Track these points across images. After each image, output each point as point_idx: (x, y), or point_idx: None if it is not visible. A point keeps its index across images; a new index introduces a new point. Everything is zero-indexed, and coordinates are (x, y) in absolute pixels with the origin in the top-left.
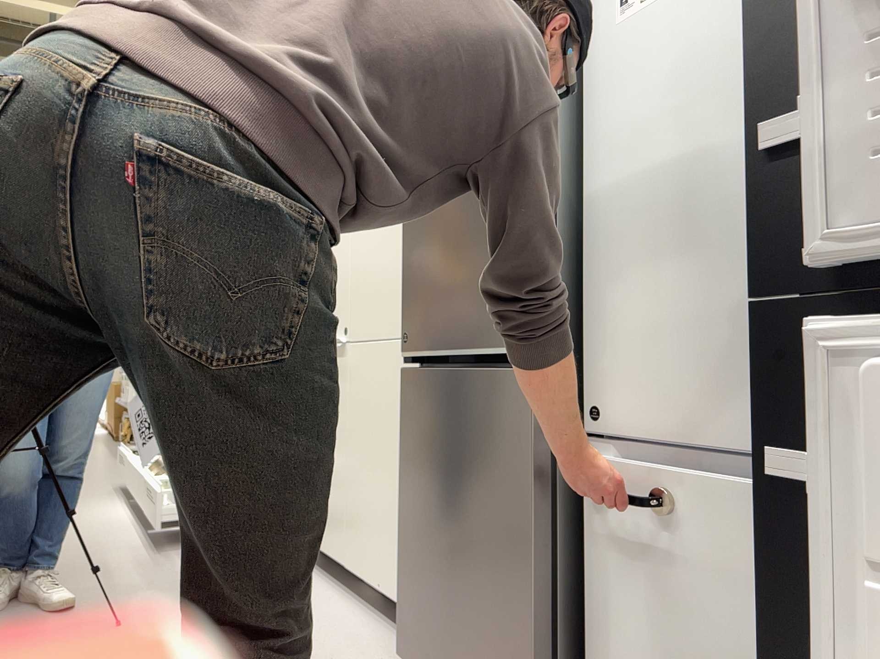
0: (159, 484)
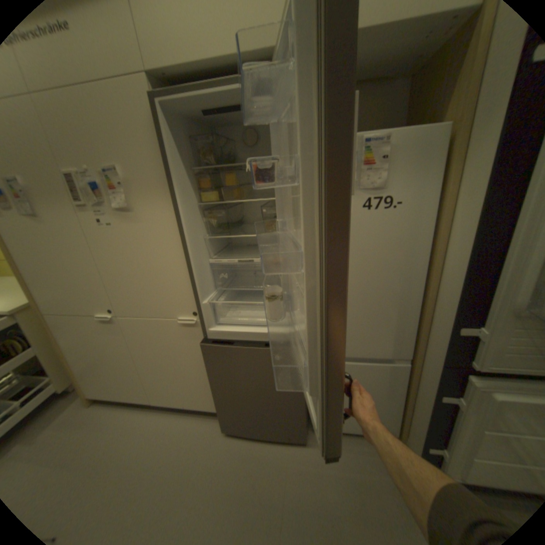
0: None
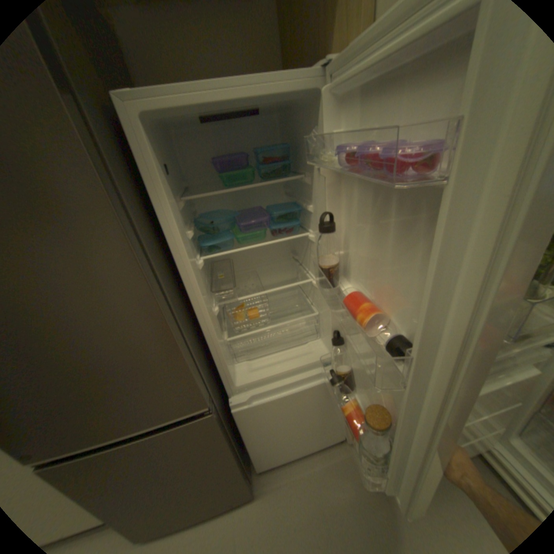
0: None
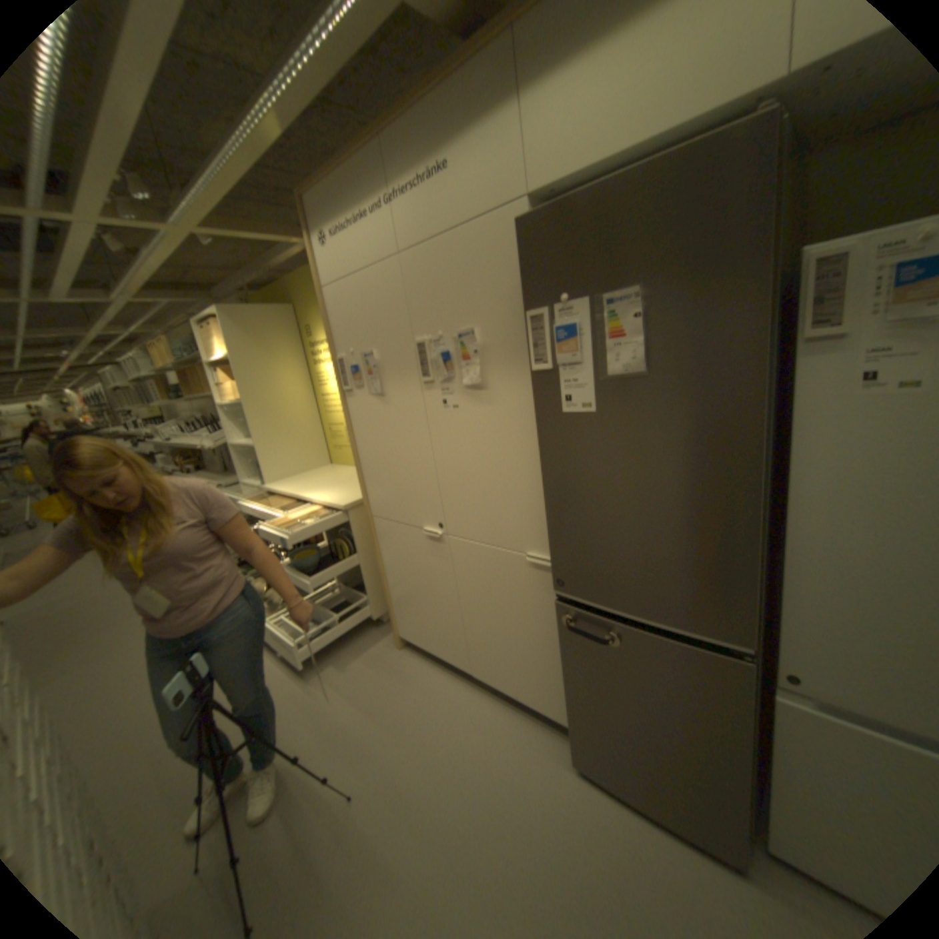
0: (289, 637)
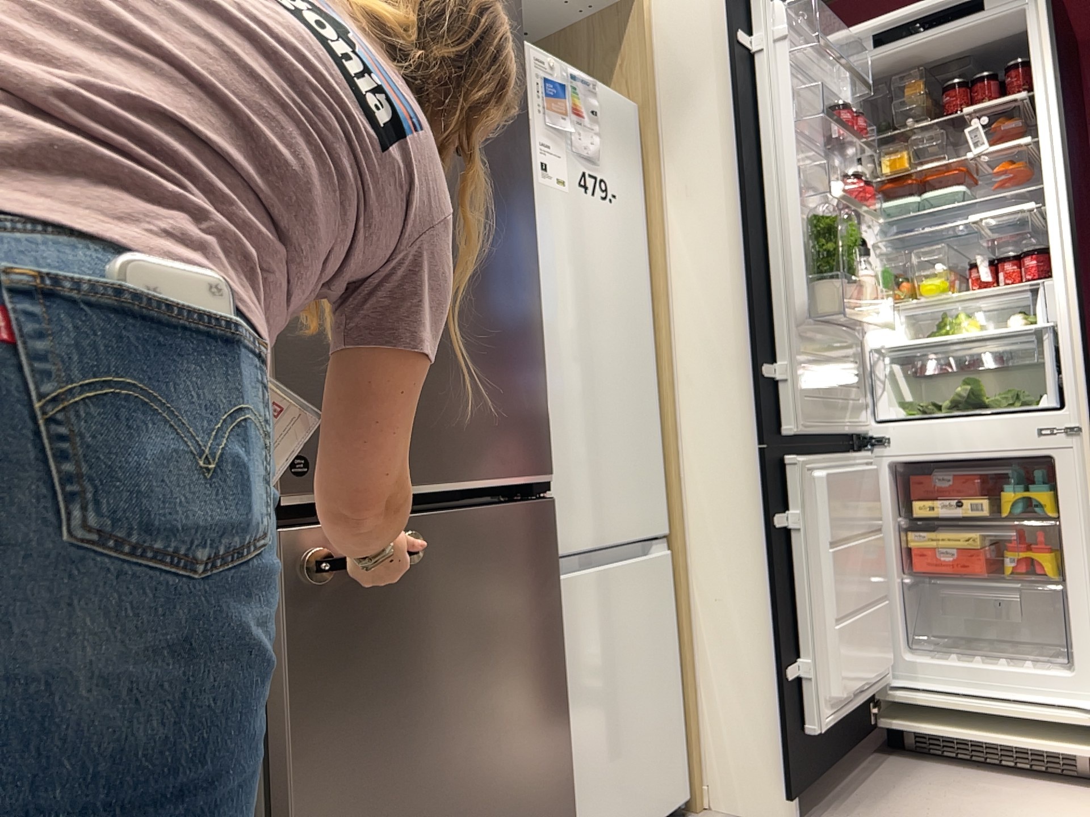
0: None
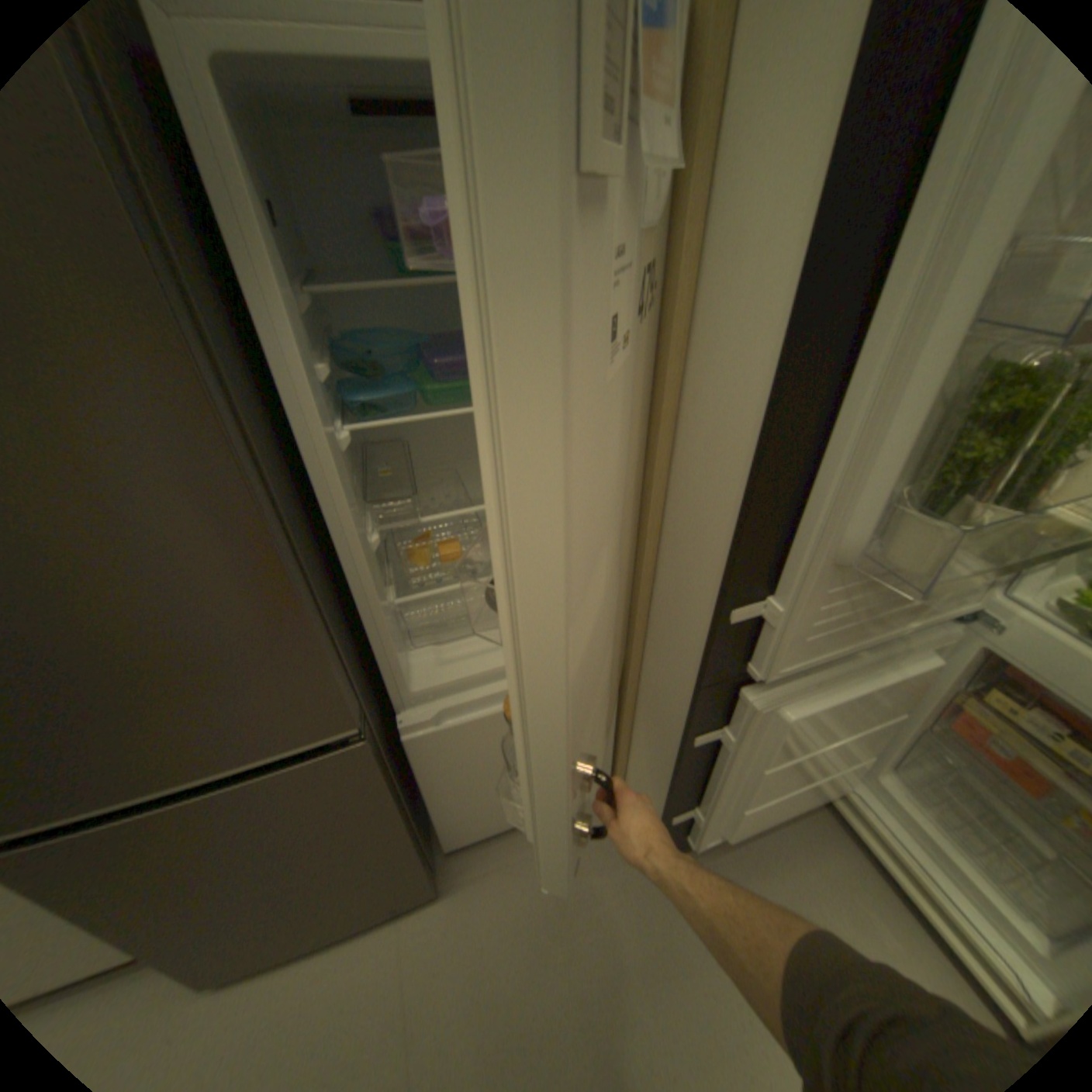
0: None
